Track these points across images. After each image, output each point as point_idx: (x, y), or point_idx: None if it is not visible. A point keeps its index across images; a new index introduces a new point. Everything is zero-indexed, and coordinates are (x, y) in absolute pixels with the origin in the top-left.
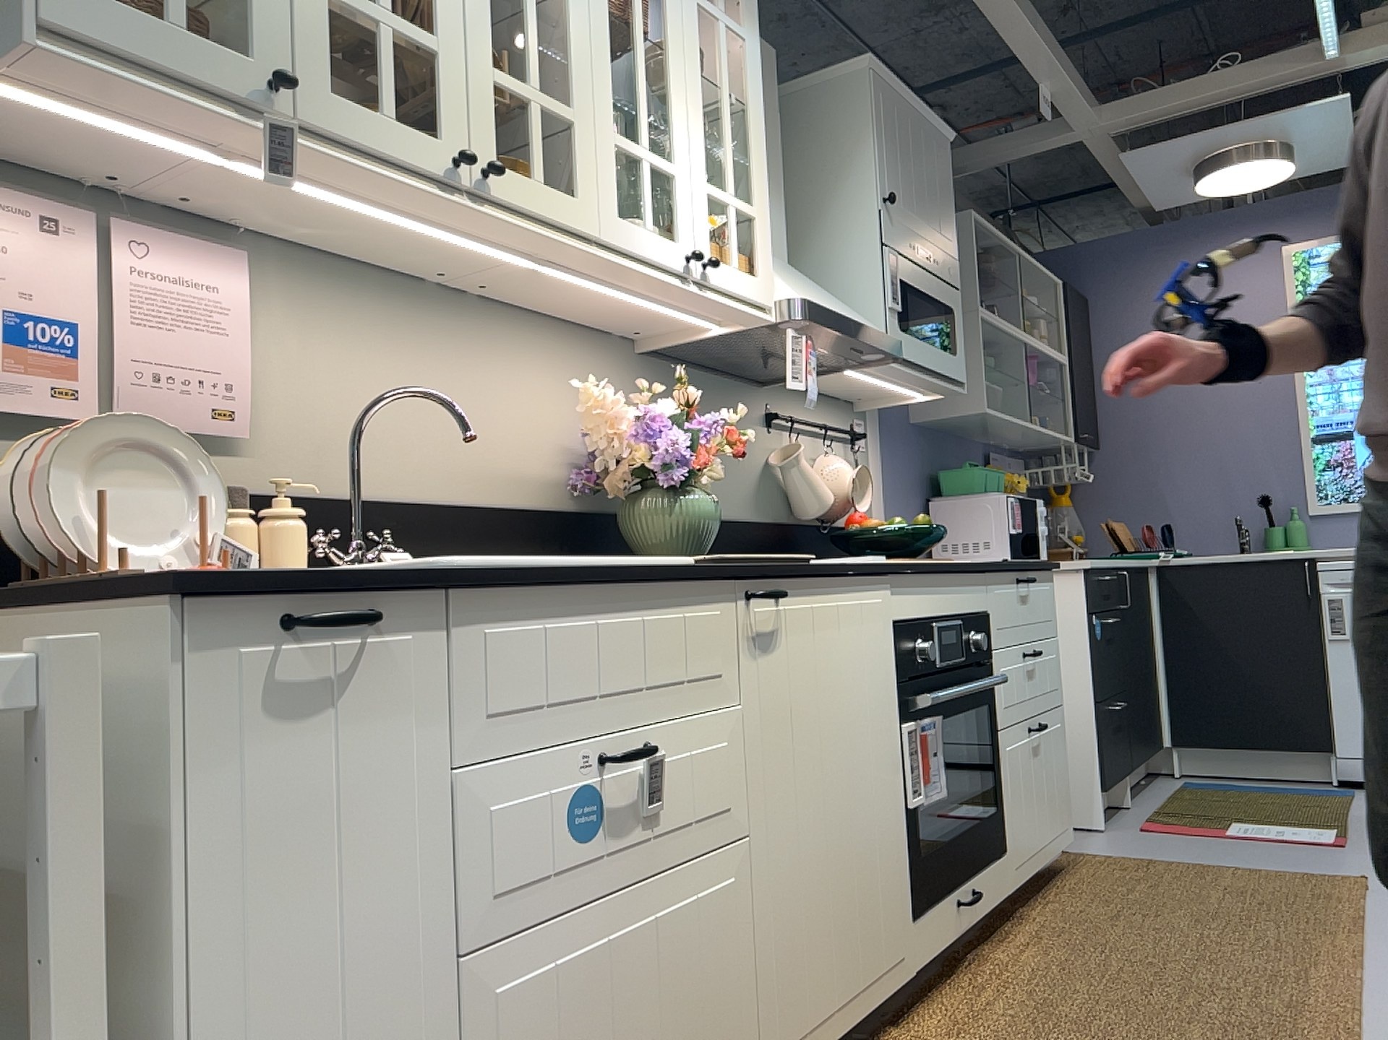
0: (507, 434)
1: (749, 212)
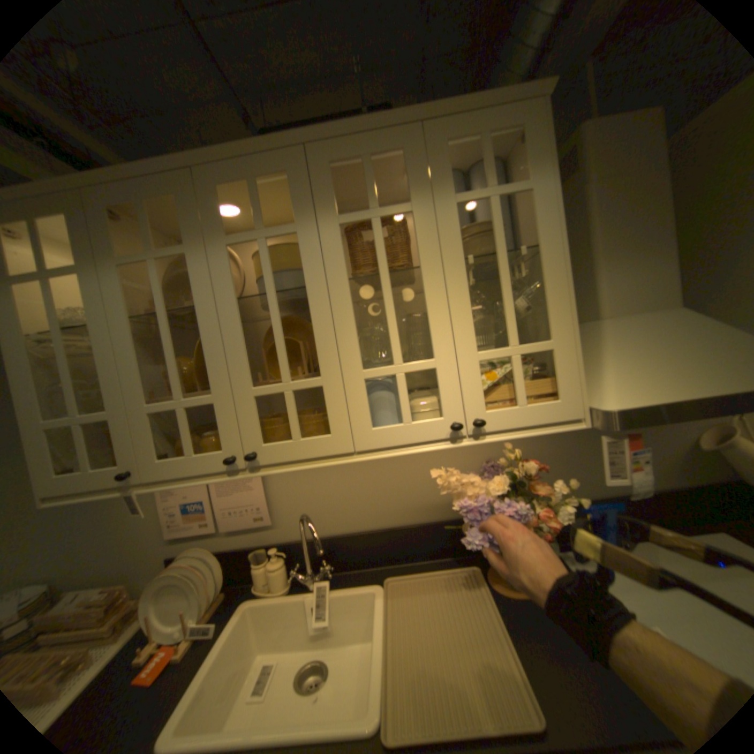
0: (416, 486)
1: (540, 349)
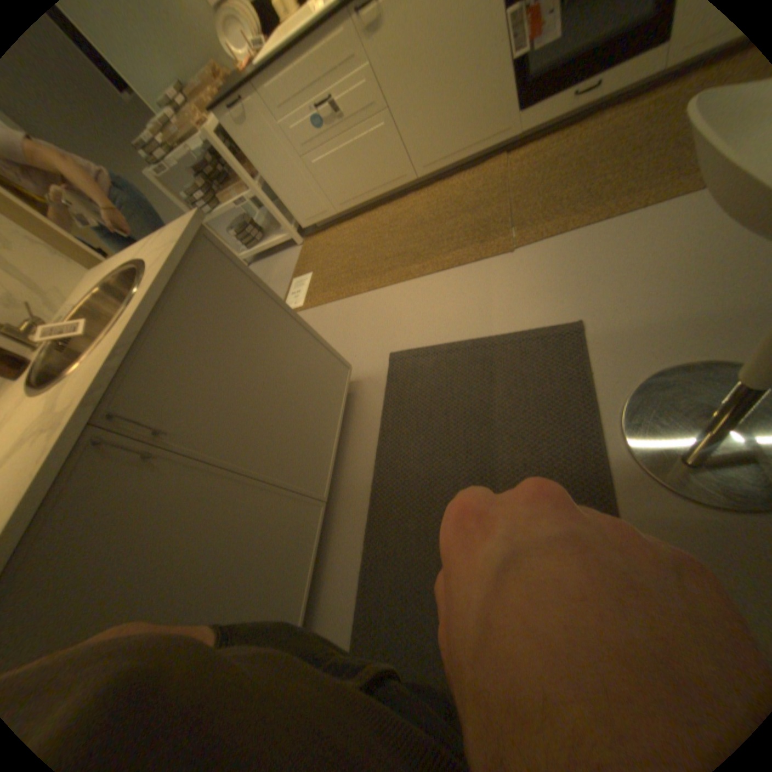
0: None
1: None
